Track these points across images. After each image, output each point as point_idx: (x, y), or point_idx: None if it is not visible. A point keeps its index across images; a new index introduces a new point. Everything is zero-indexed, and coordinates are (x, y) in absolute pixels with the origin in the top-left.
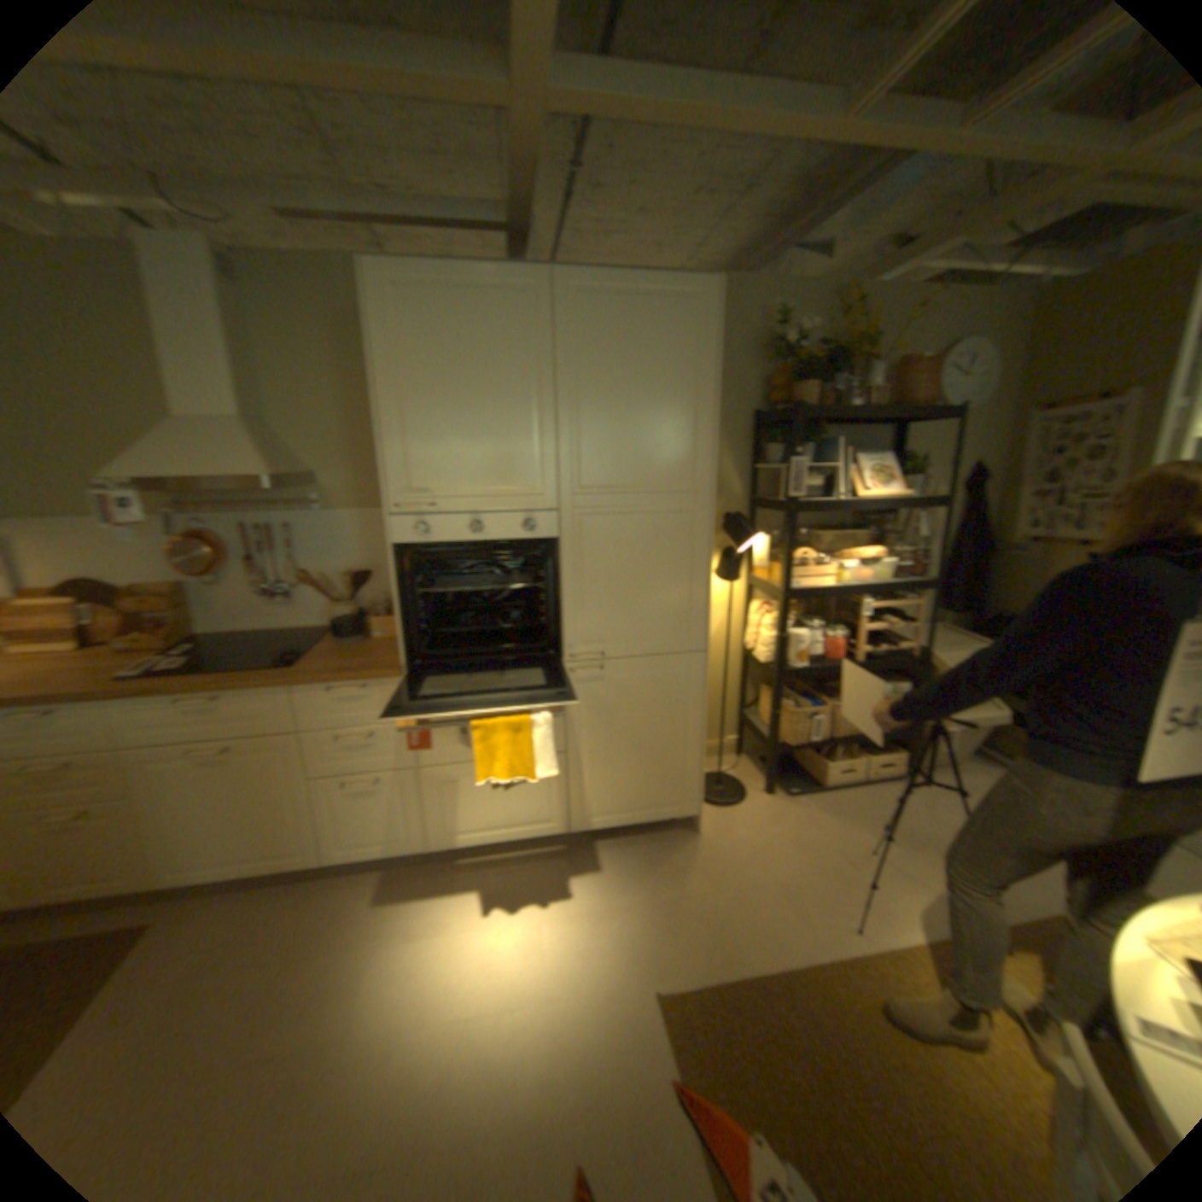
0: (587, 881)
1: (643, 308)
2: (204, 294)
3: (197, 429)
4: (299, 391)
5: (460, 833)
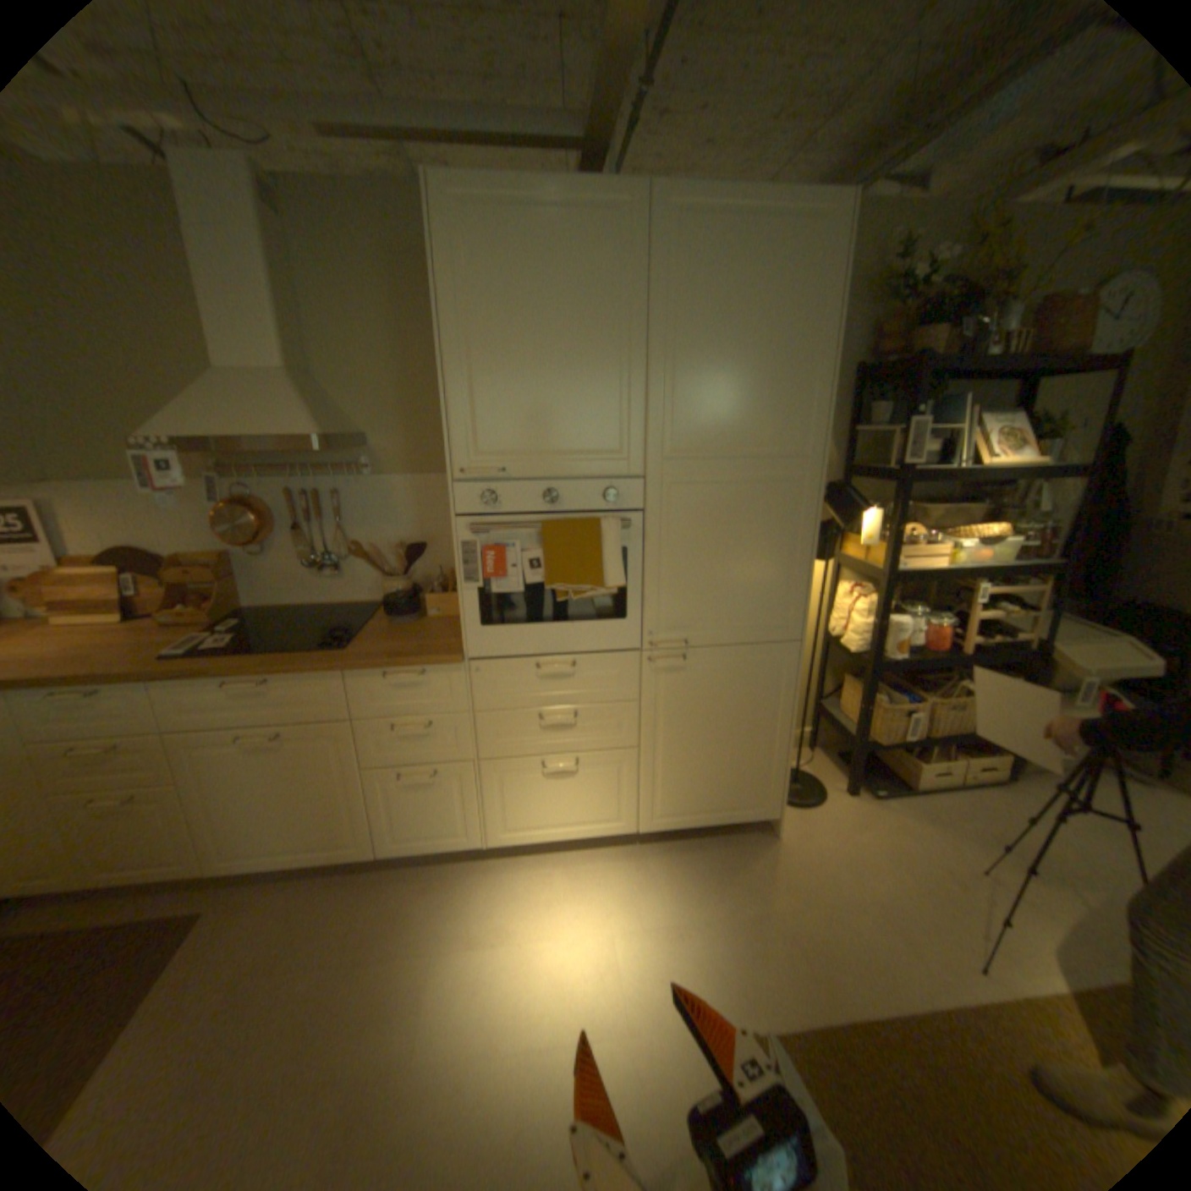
0: (662, 888)
1: (761, 230)
2: (251, 226)
3: (246, 383)
4: (353, 341)
5: (524, 829)
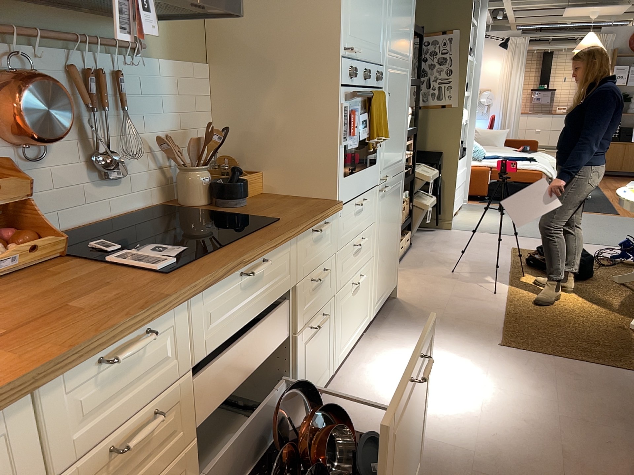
0: (402, 337)
1: None
2: None
3: None
4: None
5: (345, 343)
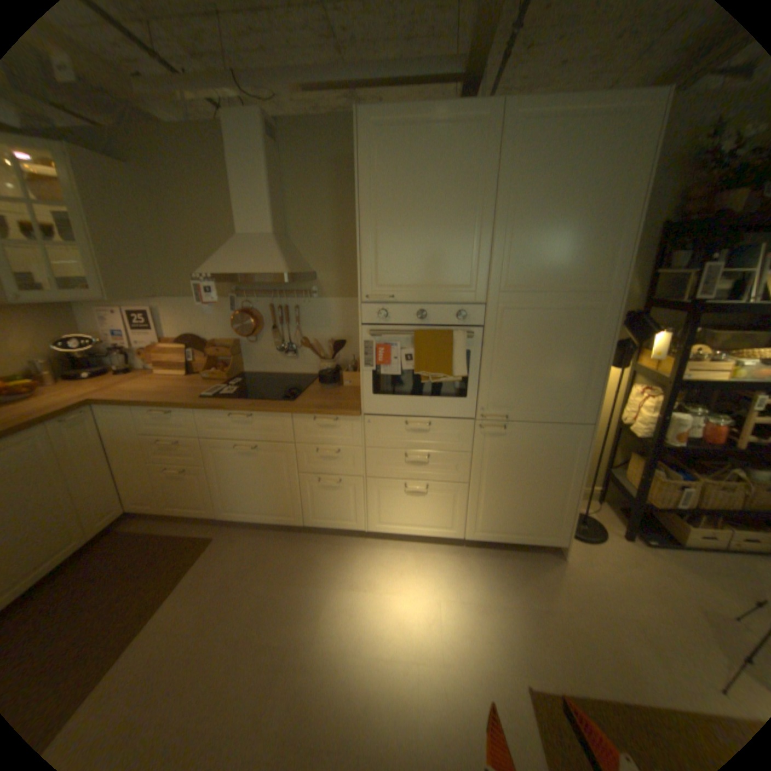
0: (477, 578)
1: (587, 126)
2: (259, 150)
3: (252, 243)
4: (312, 216)
5: (391, 524)
